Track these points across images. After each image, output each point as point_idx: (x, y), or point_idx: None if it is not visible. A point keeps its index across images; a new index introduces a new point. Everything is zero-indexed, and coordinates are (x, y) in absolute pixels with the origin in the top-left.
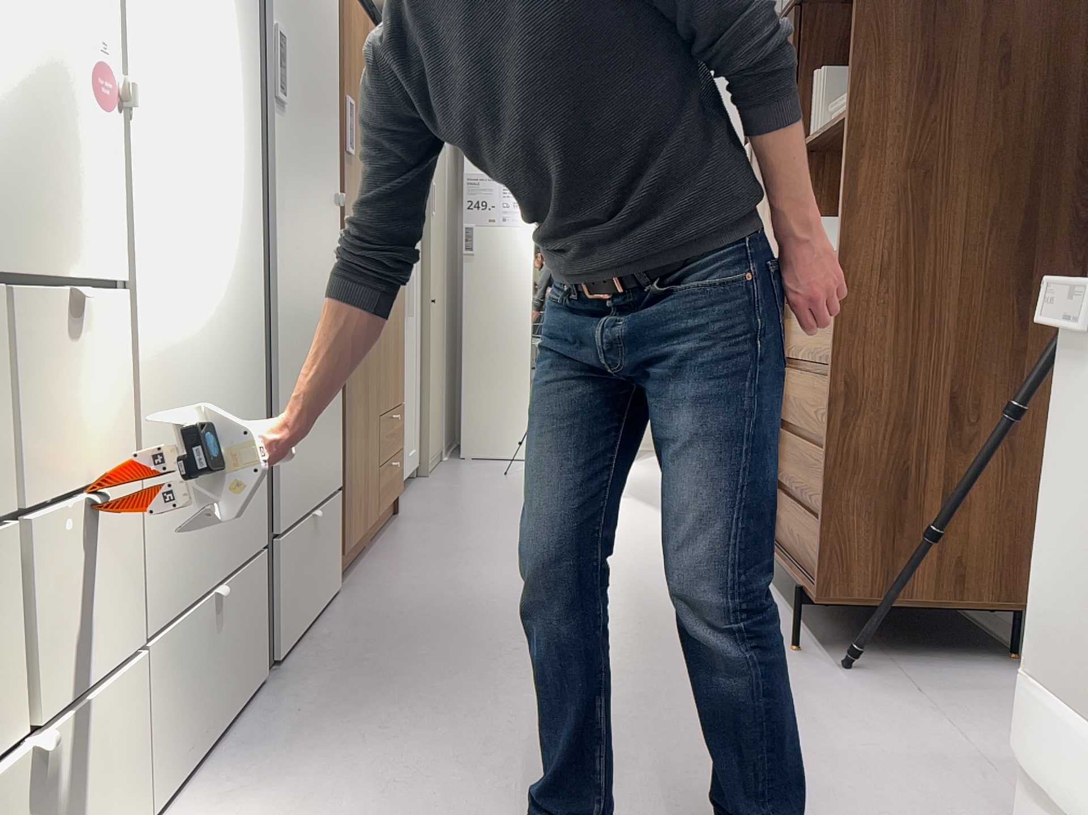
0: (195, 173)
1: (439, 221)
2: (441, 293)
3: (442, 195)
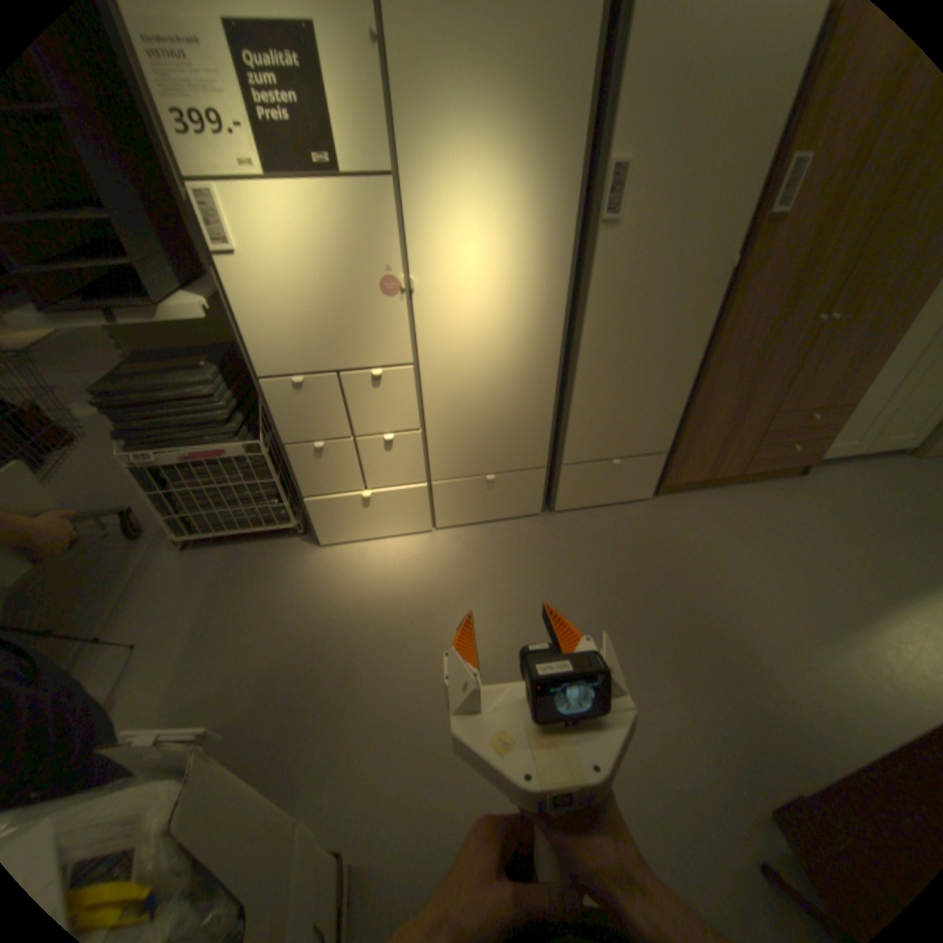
0: (483, 302)
1: None
2: None
3: None
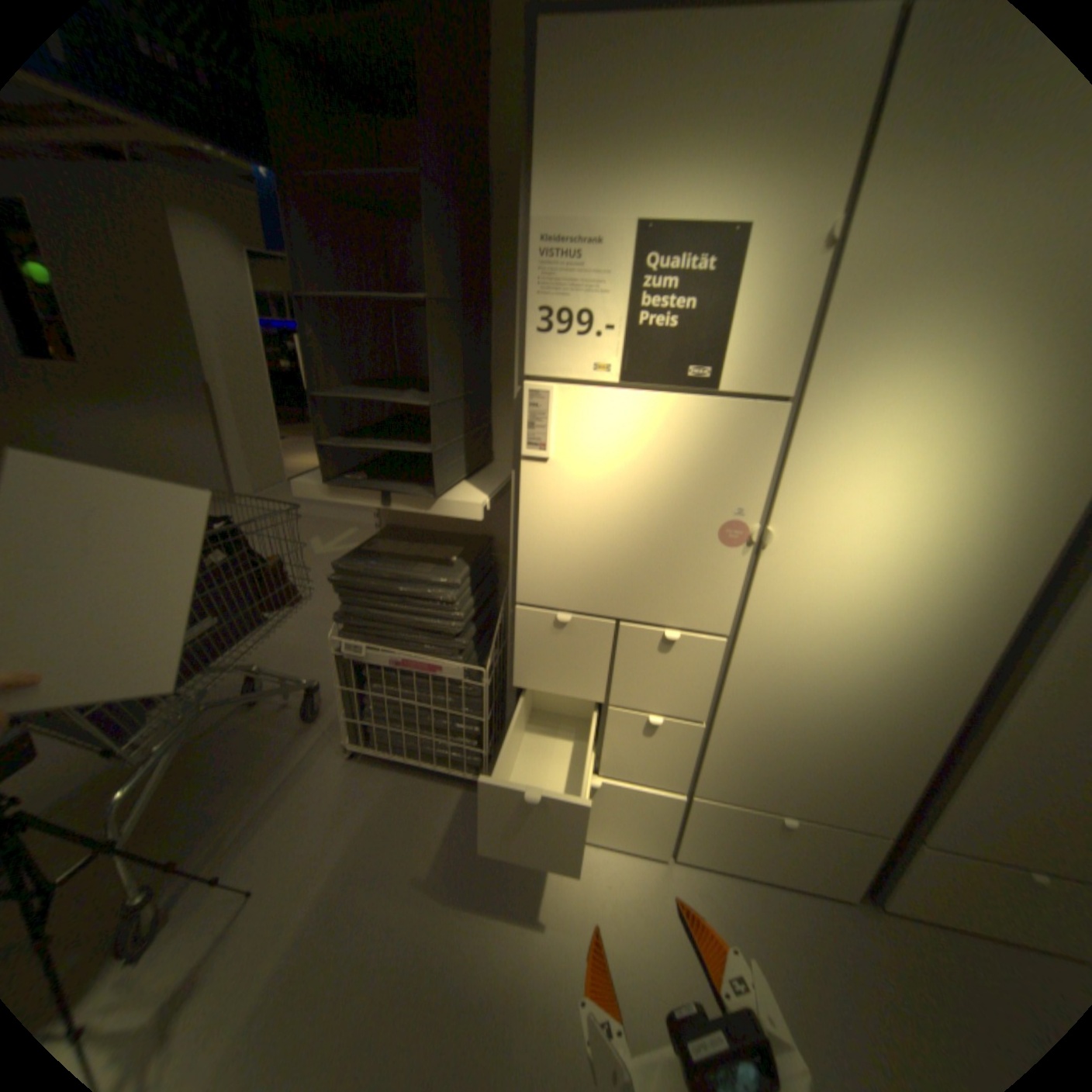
0: (873, 582)
1: None
2: None
3: None
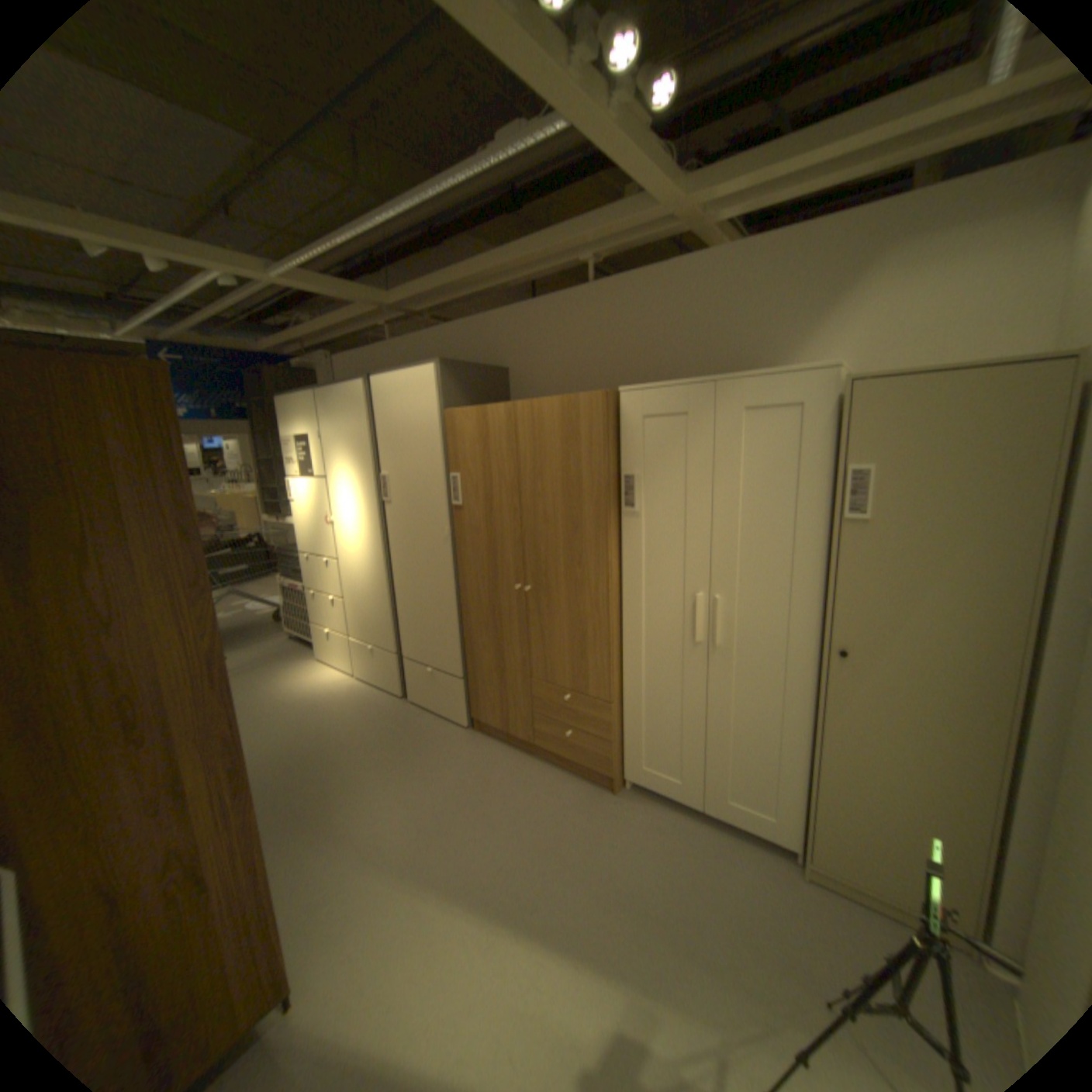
0: (355, 534)
1: (945, 526)
2: (960, 661)
3: (987, 473)
